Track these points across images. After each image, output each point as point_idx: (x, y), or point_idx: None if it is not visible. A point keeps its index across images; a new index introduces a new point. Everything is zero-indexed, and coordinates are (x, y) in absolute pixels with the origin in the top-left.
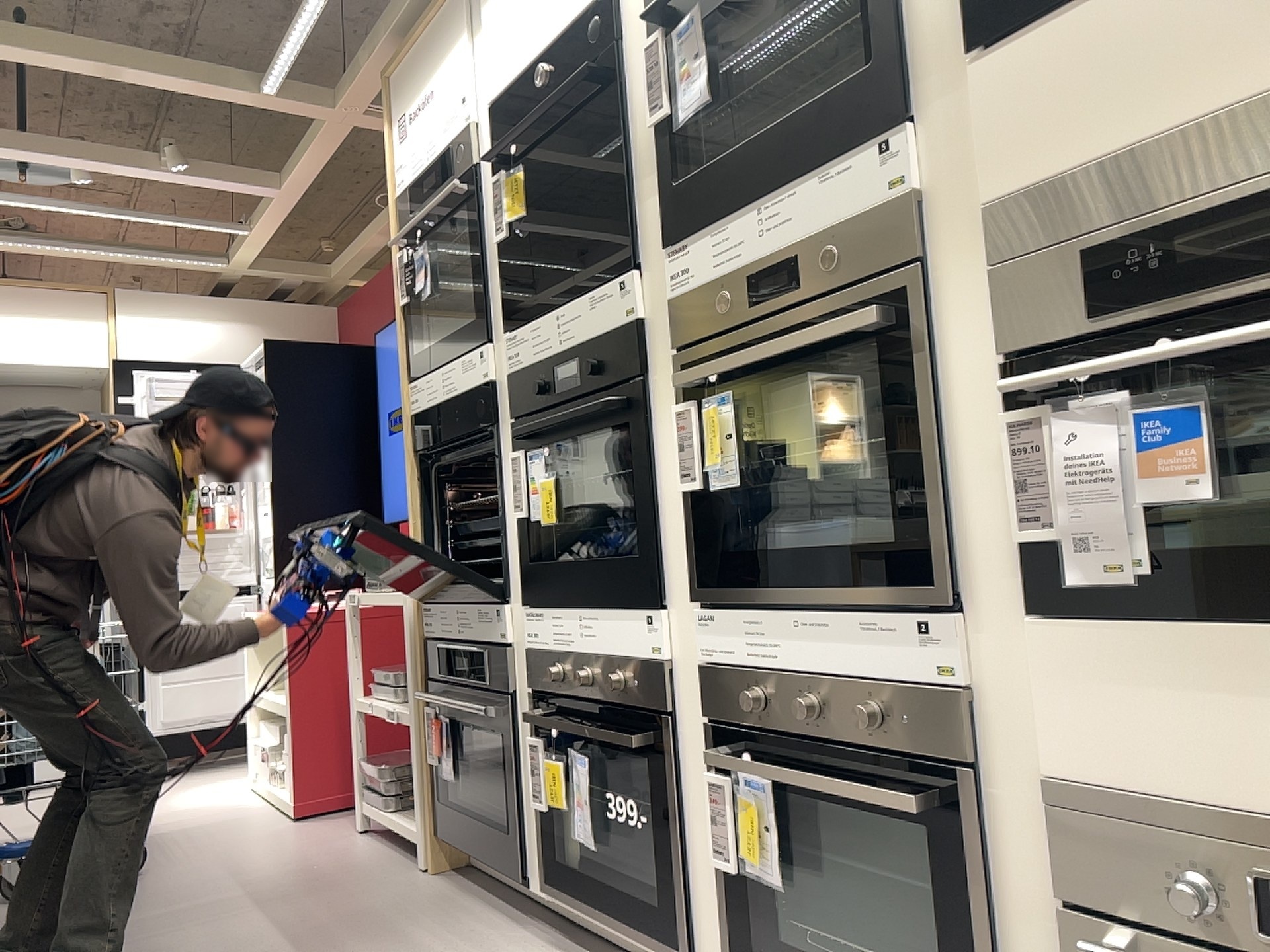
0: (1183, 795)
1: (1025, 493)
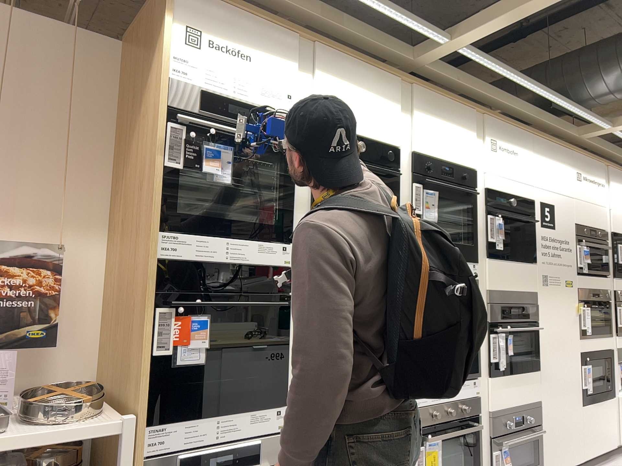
0: (506, 406)
1: (493, 351)
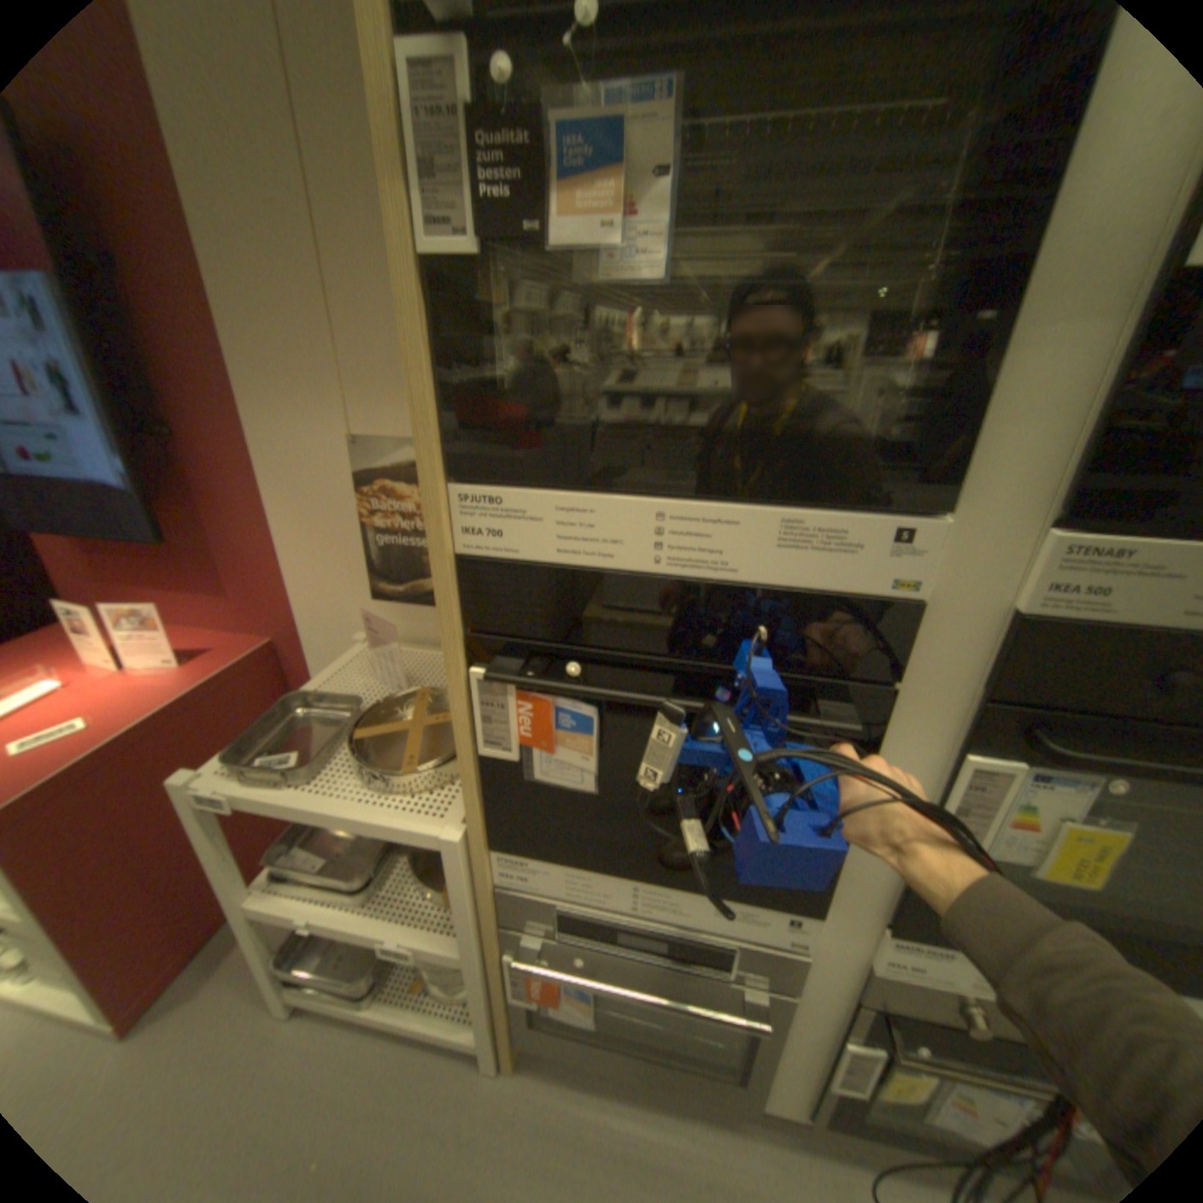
0: None
1: None
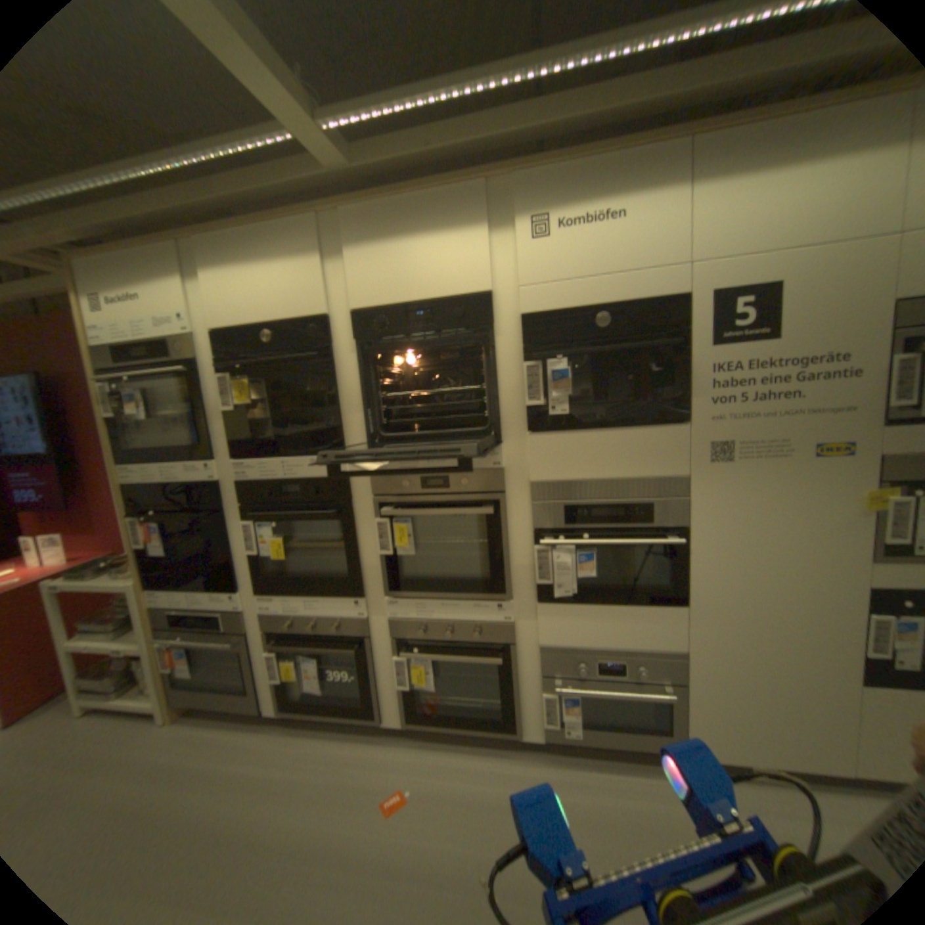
0: (578, 647)
1: (540, 571)
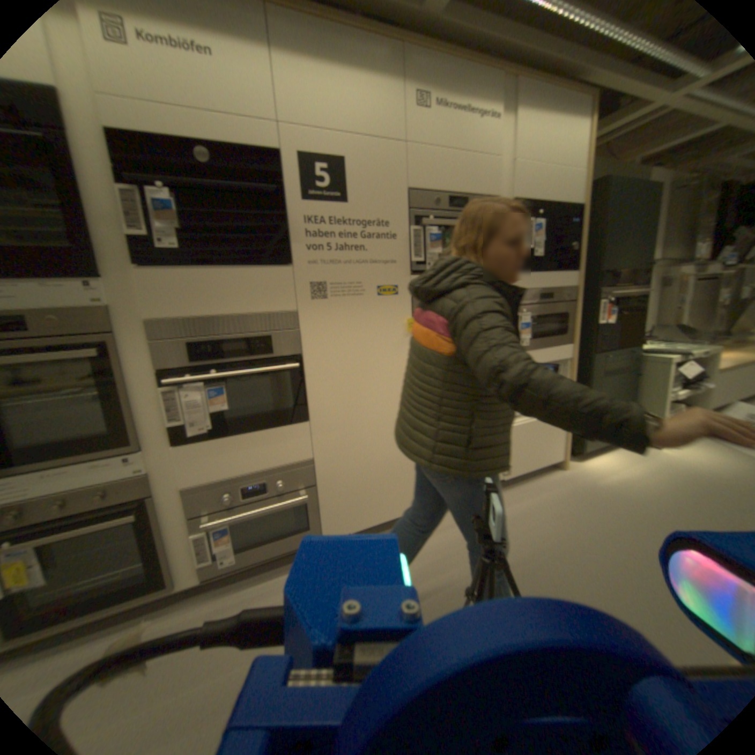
0: (218, 478)
1: (166, 412)
